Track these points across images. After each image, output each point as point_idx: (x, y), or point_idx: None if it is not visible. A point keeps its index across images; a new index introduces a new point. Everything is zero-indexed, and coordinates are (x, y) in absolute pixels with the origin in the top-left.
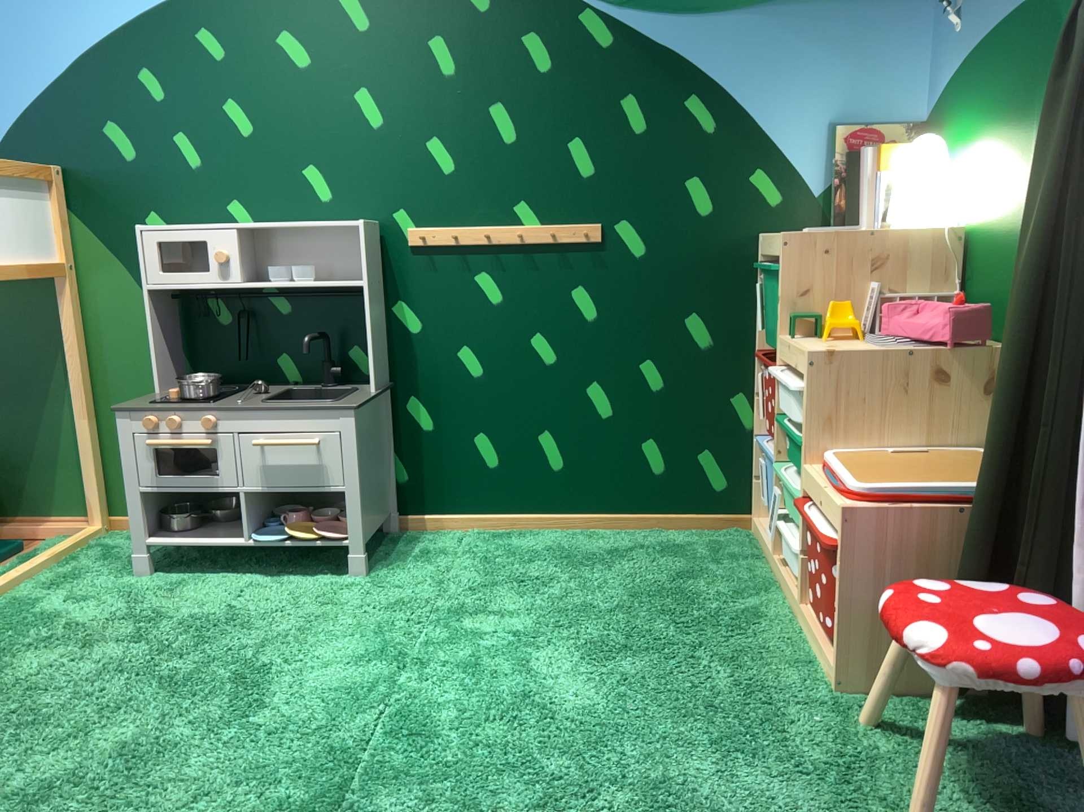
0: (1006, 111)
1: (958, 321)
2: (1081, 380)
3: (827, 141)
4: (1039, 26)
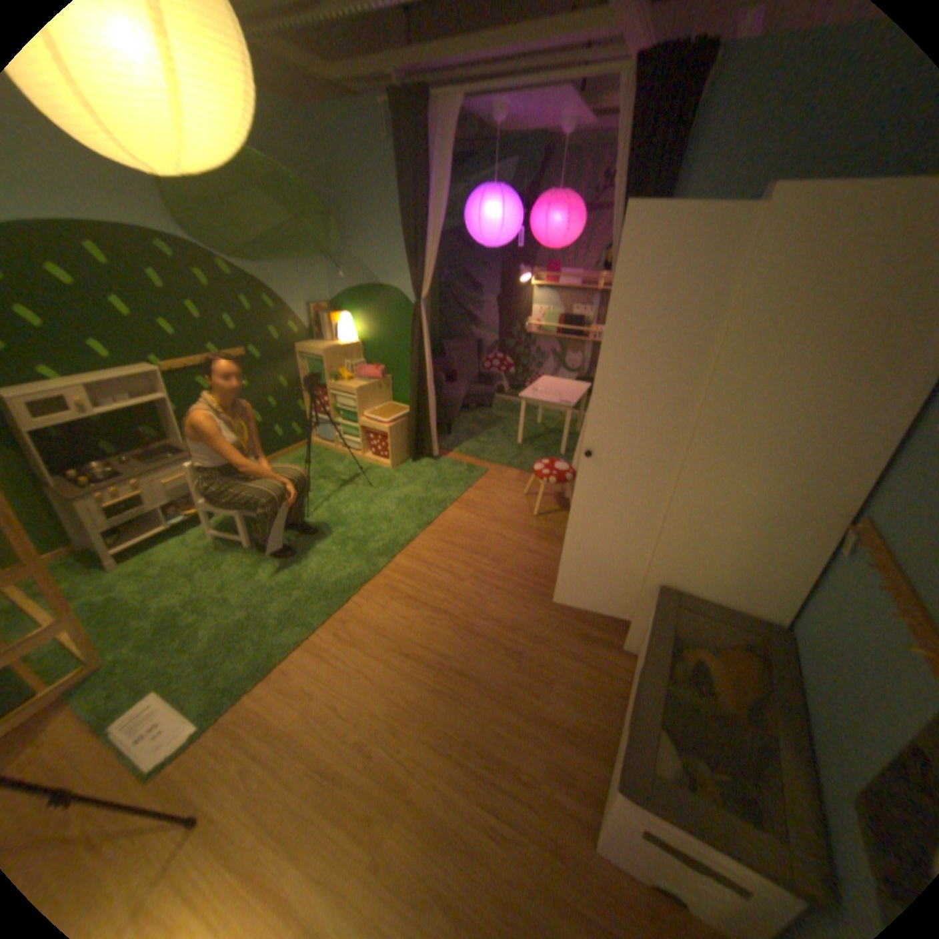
0: (372, 314)
1: (382, 375)
2: (425, 389)
3: (307, 311)
4: (381, 295)
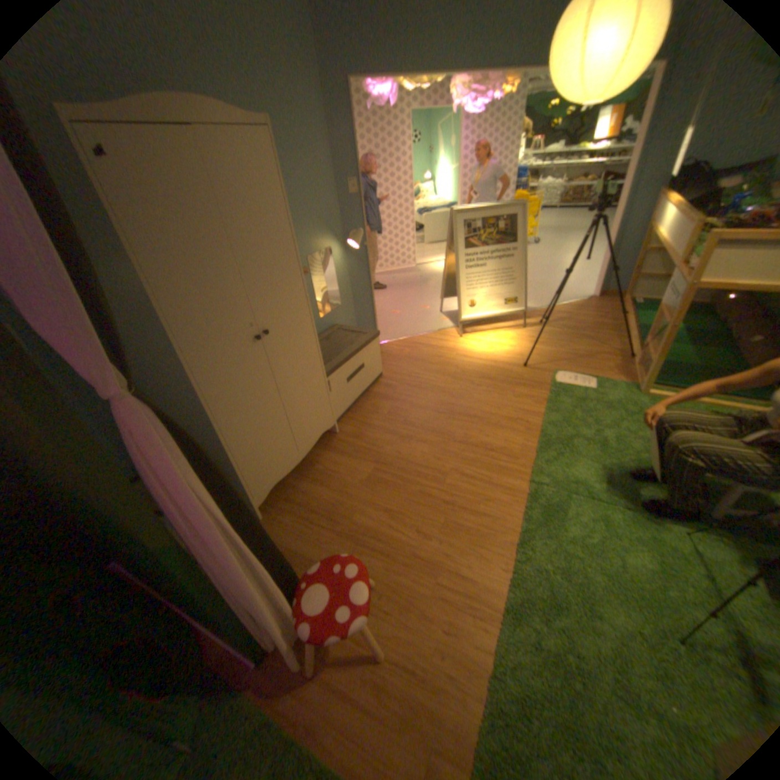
0: None
1: None
2: None
3: None
4: None
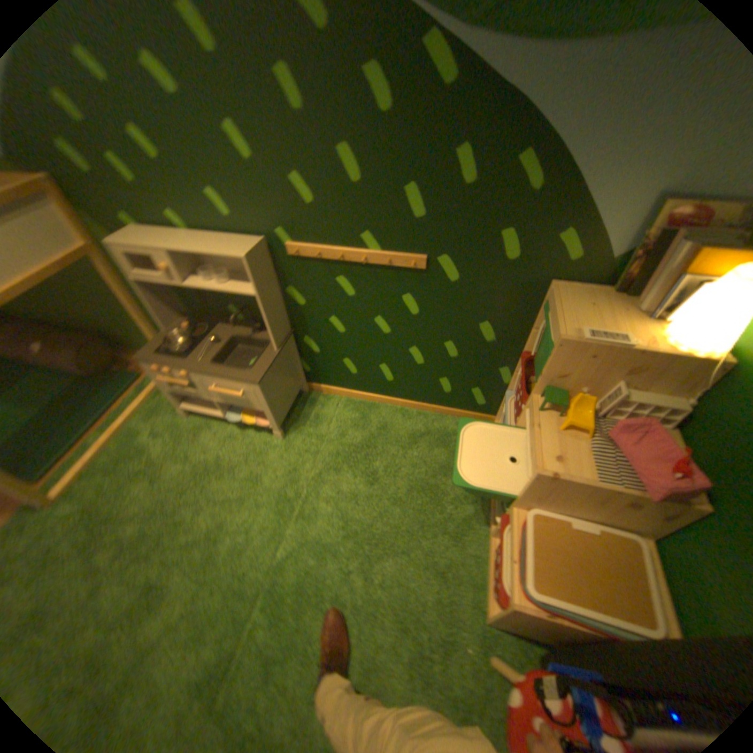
0: None
1: (674, 500)
2: None
3: (654, 210)
4: None
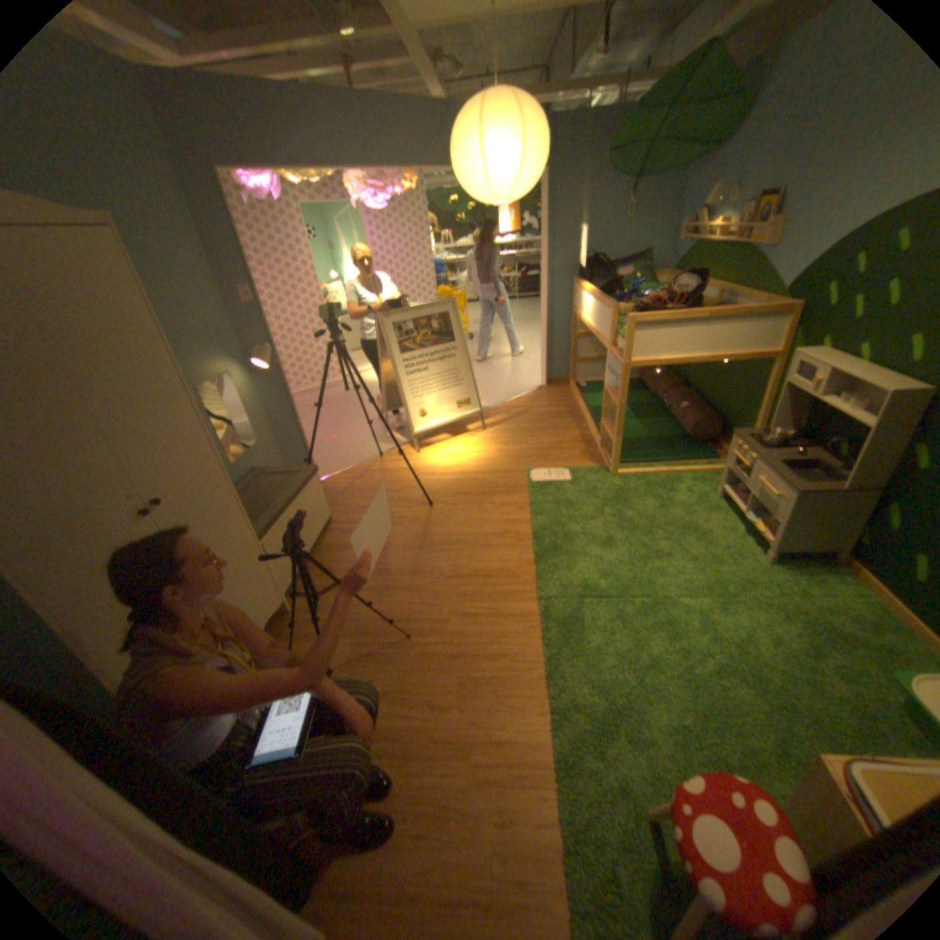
0: None
1: None
2: None
3: None
4: None
